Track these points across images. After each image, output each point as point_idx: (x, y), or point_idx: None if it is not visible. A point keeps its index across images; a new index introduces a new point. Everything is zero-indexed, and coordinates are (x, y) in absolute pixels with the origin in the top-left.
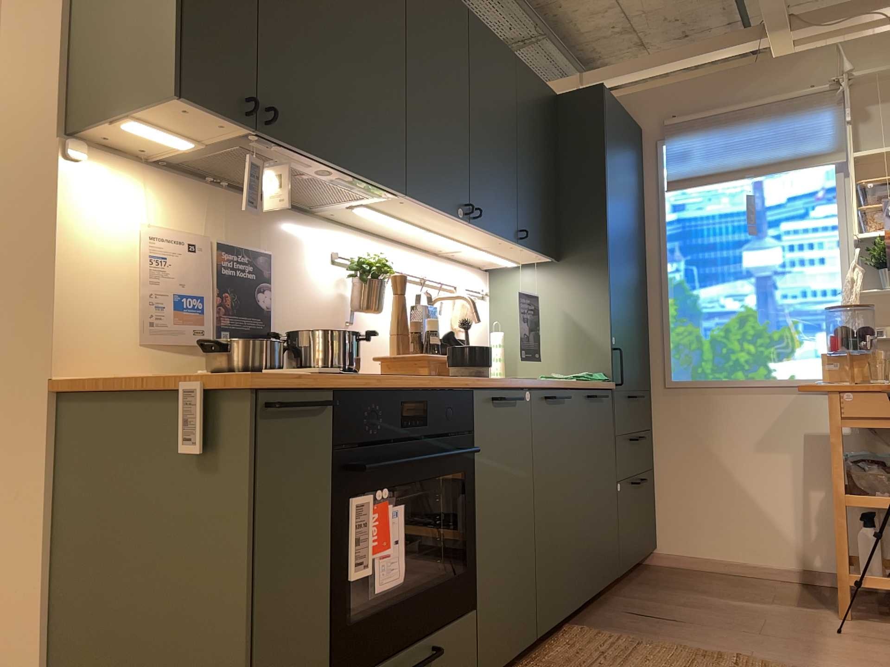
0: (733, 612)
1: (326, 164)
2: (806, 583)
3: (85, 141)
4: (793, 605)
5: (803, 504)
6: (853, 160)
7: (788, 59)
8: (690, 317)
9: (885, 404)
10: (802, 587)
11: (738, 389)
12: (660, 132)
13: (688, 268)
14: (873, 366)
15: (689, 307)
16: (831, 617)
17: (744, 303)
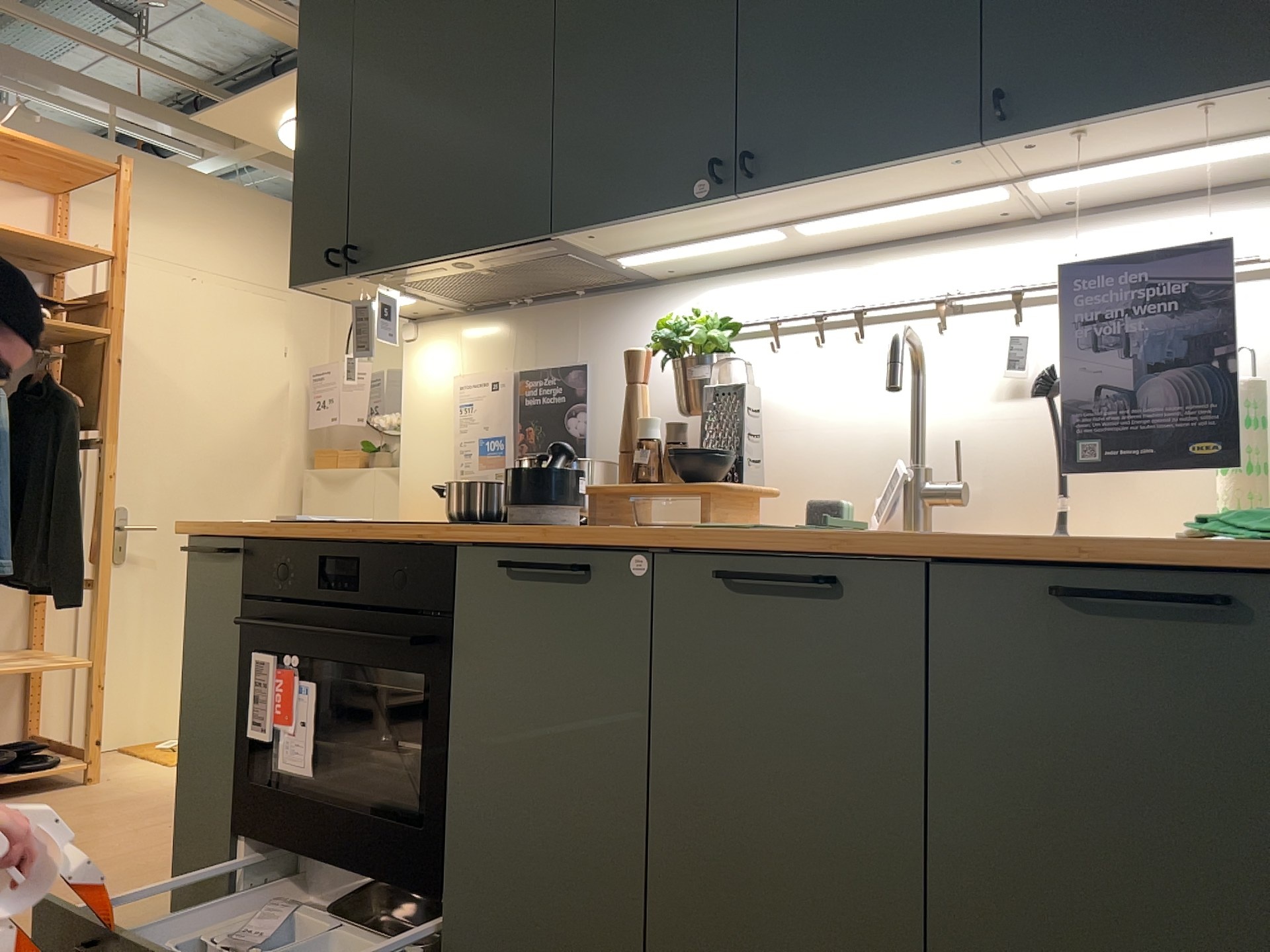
0: None
1: (436, 262)
2: None
3: (421, 318)
4: None
5: None
6: None
7: None
8: None
9: None
10: None
11: None
12: None
13: None
14: None
15: None
16: None
17: None
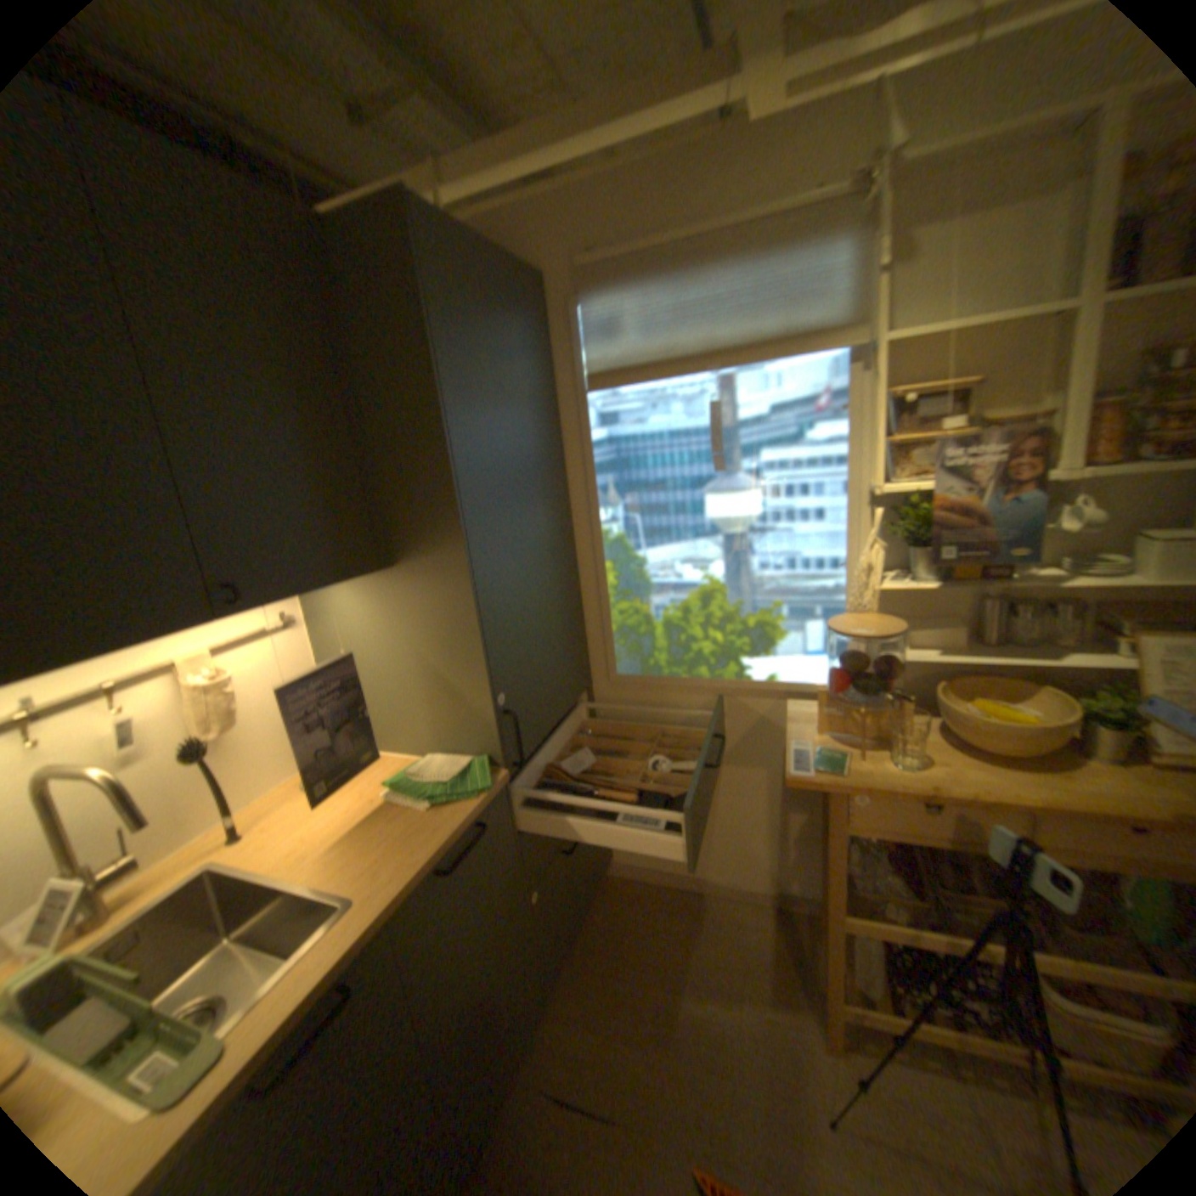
0: (692, 1058)
1: None
2: (781, 912)
3: None
4: (768, 1006)
5: (781, 828)
6: (889, 342)
7: (786, 118)
8: (636, 589)
9: (921, 819)
10: (777, 926)
11: (702, 688)
12: (574, 278)
13: (630, 518)
14: (899, 727)
15: (635, 575)
16: (816, 1047)
17: (709, 574)
